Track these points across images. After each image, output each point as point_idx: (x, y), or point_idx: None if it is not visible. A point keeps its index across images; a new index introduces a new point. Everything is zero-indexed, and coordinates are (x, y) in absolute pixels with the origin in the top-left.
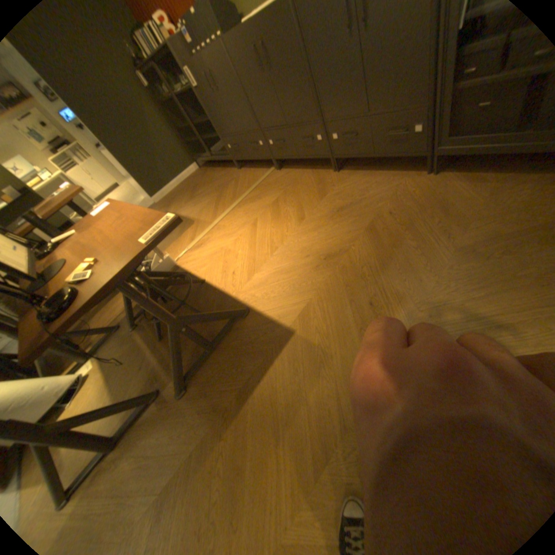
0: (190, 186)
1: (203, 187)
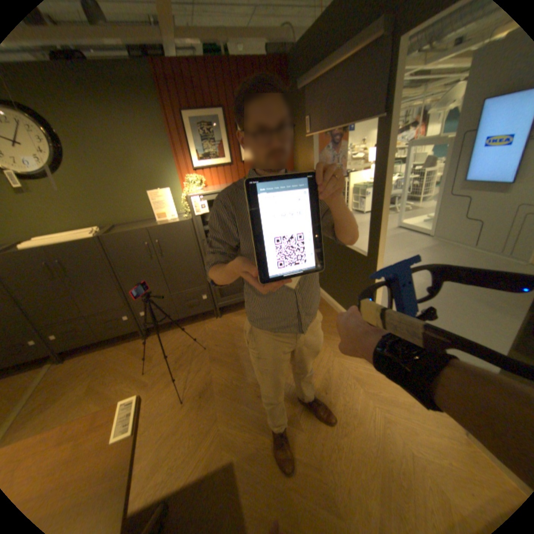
0: None
1: None
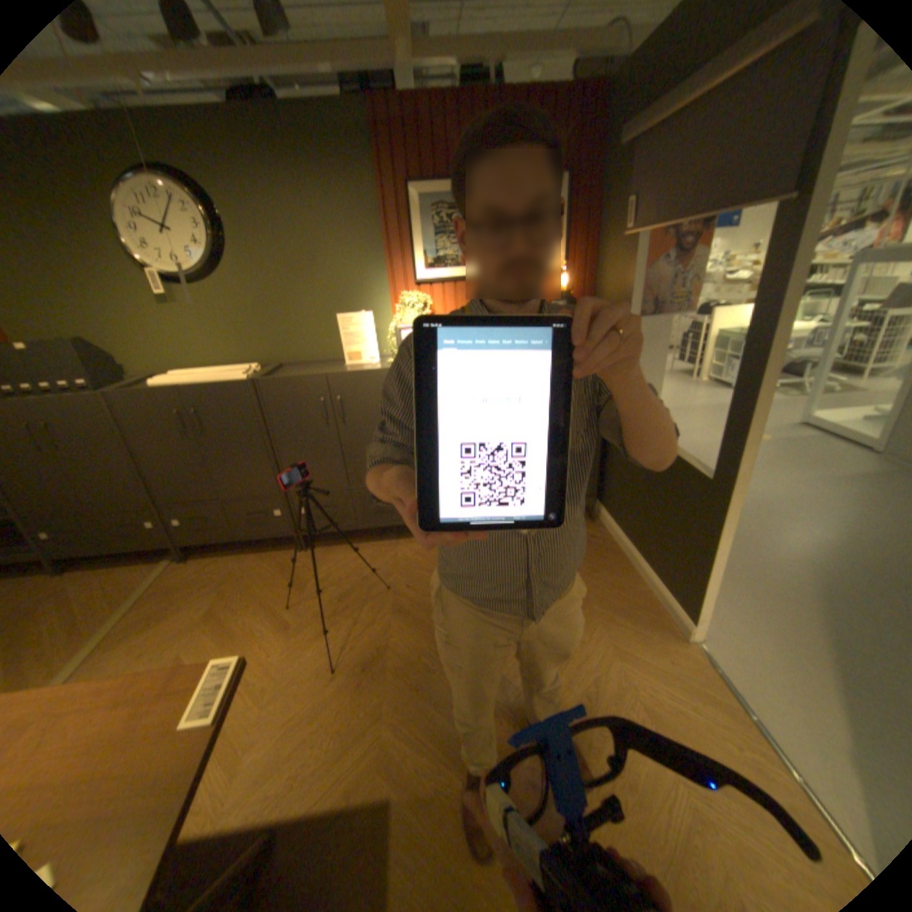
0: None
1: None
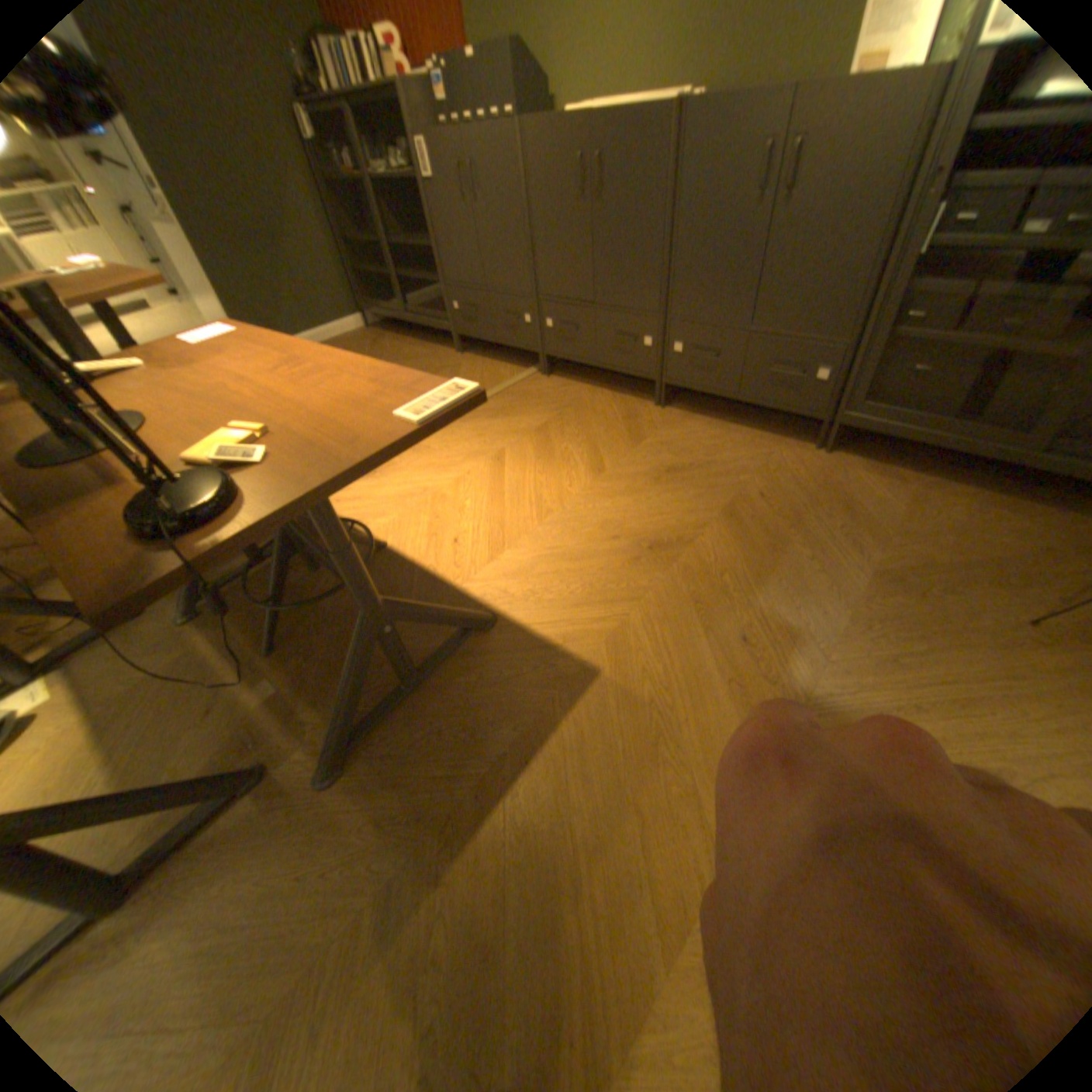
0: None
1: None
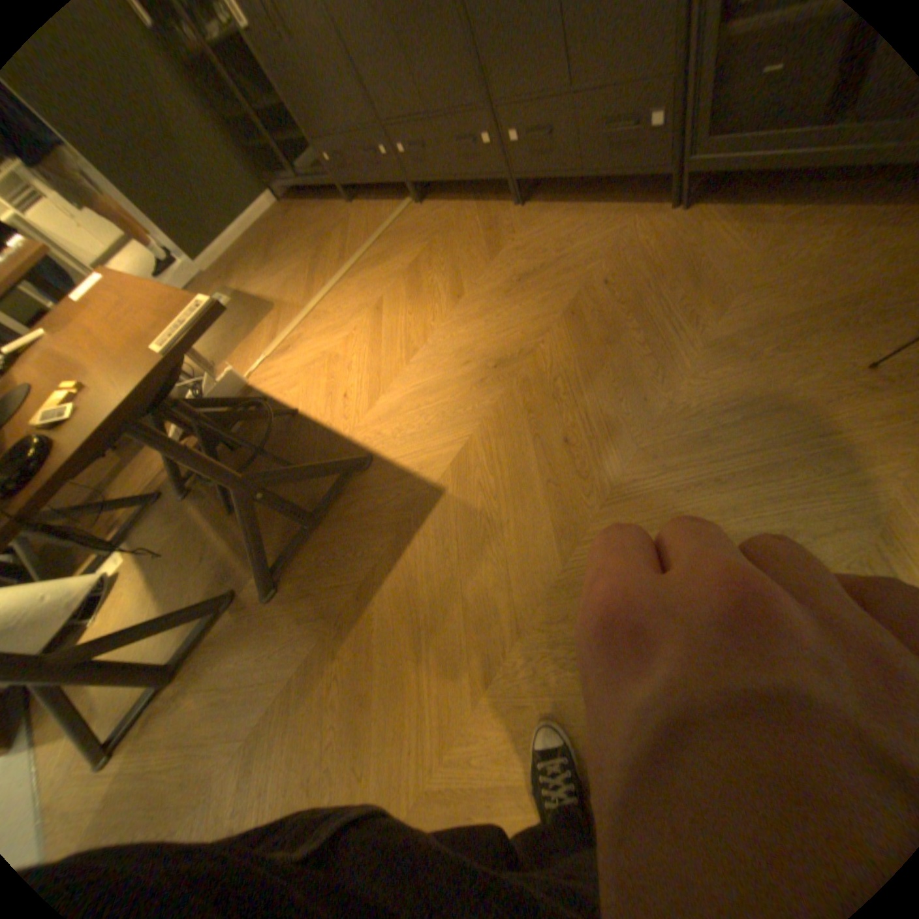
0: (264, 237)
1: (286, 240)
